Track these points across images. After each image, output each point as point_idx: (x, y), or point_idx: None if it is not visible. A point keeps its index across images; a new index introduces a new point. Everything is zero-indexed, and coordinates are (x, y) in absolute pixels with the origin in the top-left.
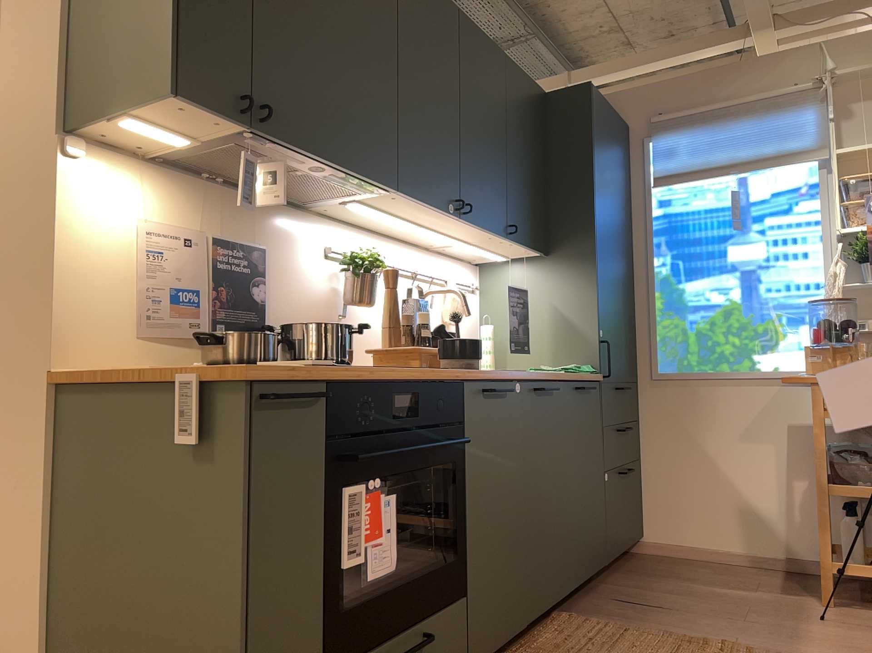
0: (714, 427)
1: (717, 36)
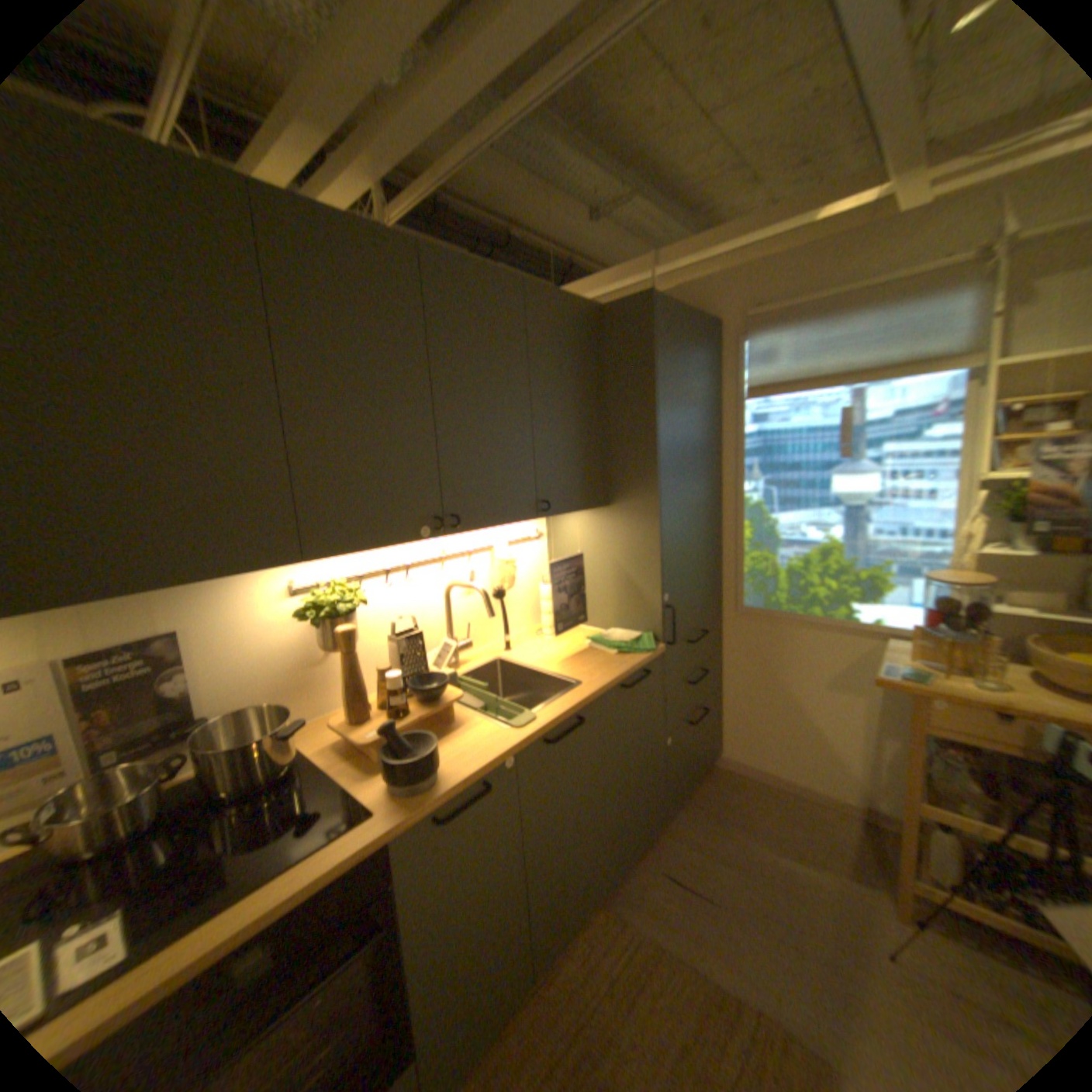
0: (801, 671)
1: (845, 181)
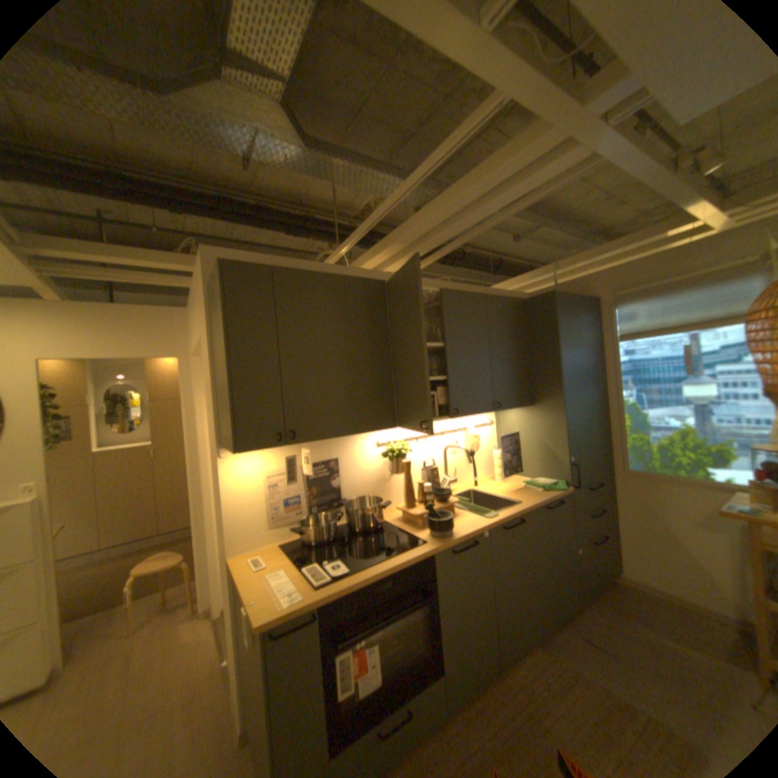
0: (675, 514)
1: (670, 221)
